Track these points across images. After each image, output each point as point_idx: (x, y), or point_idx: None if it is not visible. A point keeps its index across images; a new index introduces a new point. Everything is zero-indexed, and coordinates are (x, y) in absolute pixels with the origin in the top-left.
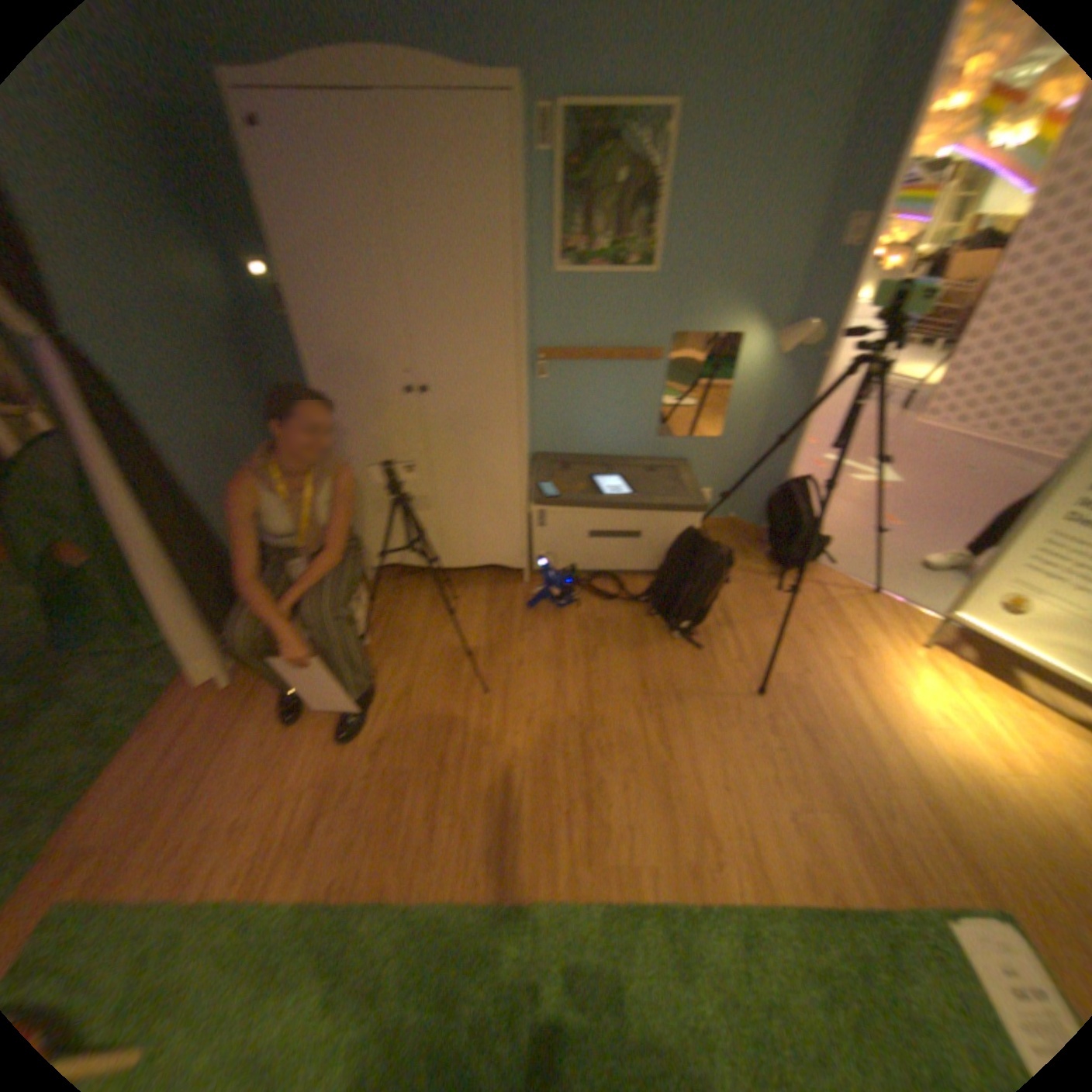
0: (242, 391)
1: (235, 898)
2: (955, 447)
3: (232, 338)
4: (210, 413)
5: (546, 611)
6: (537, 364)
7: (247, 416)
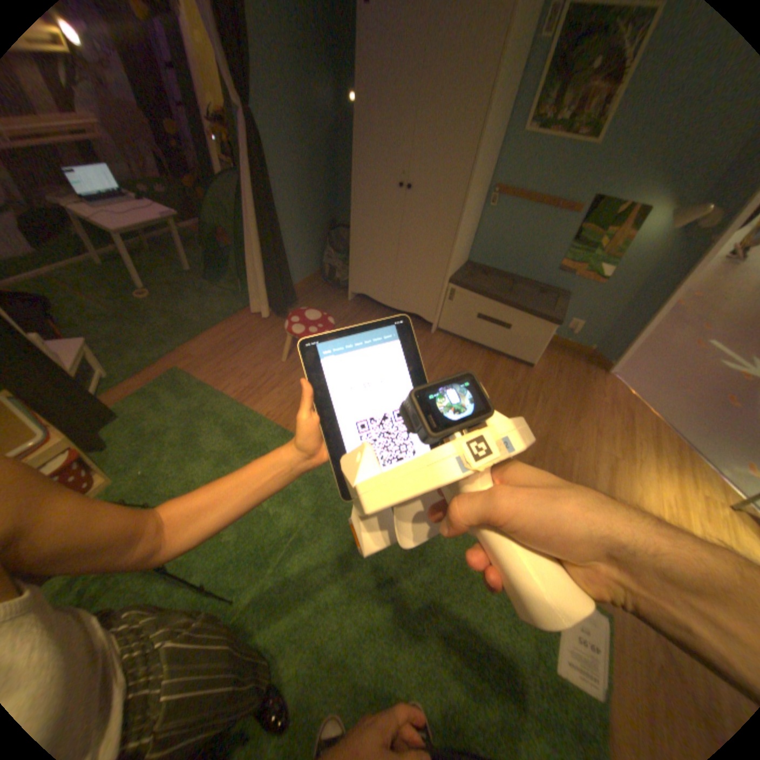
0: (320, 169)
1: (232, 398)
2: None
3: (325, 136)
4: (300, 175)
5: (433, 351)
6: (491, 194)
7: (318, 184)
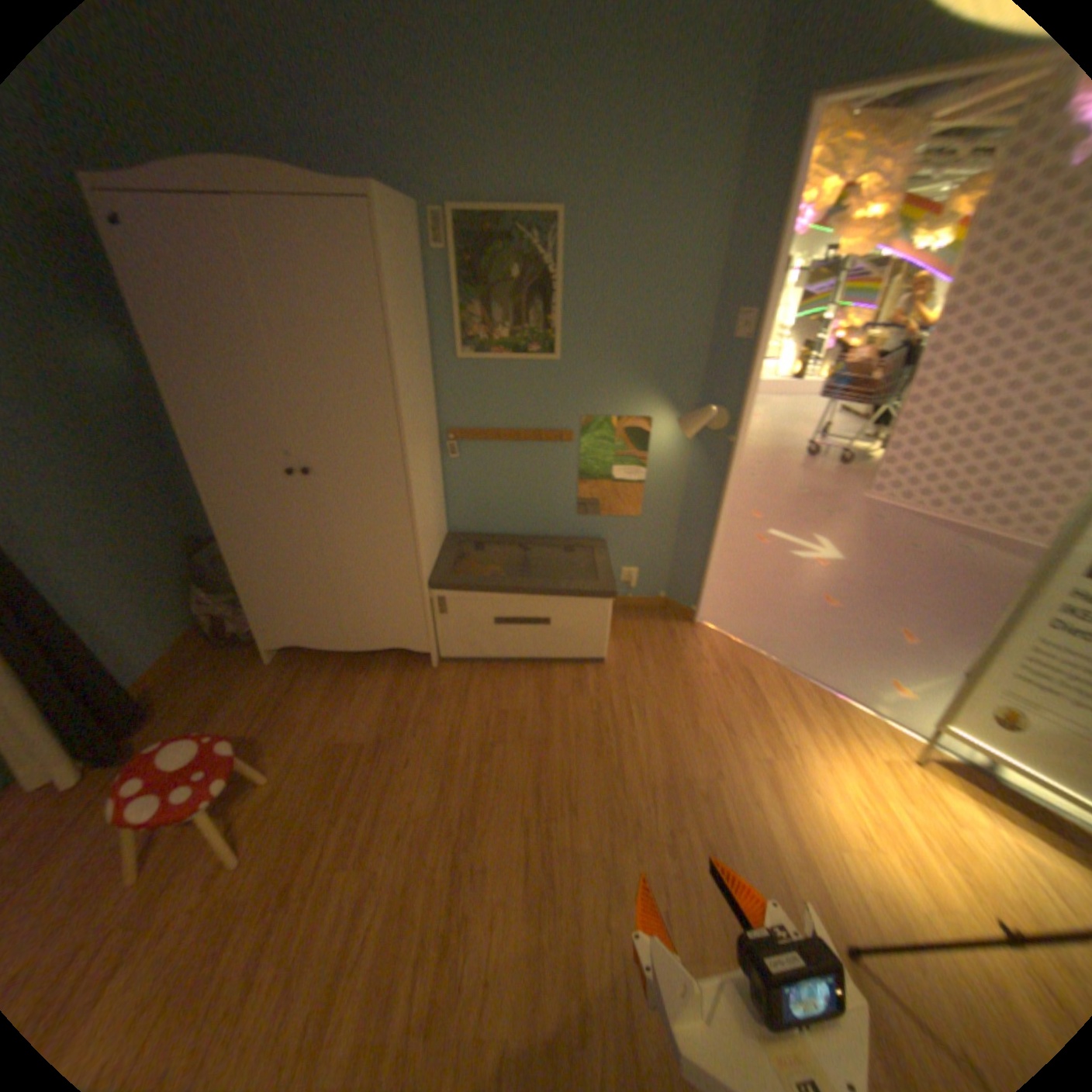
0: (136, 468)
1: None
2: (901, 522)
3: (129, 416)
4: (88, 491)
5: (448, 701)
6: (448, 443)
7: (140, 492)
